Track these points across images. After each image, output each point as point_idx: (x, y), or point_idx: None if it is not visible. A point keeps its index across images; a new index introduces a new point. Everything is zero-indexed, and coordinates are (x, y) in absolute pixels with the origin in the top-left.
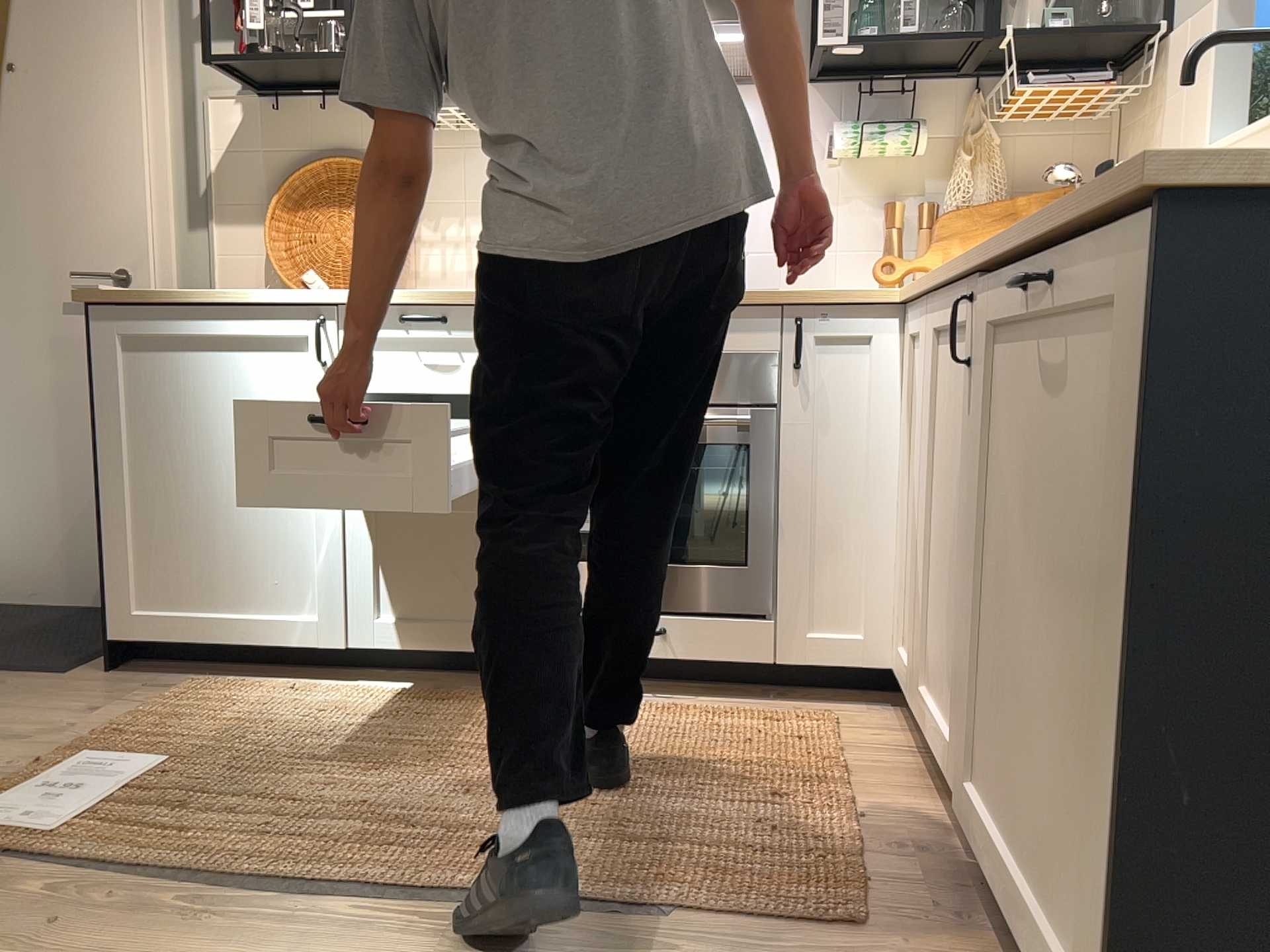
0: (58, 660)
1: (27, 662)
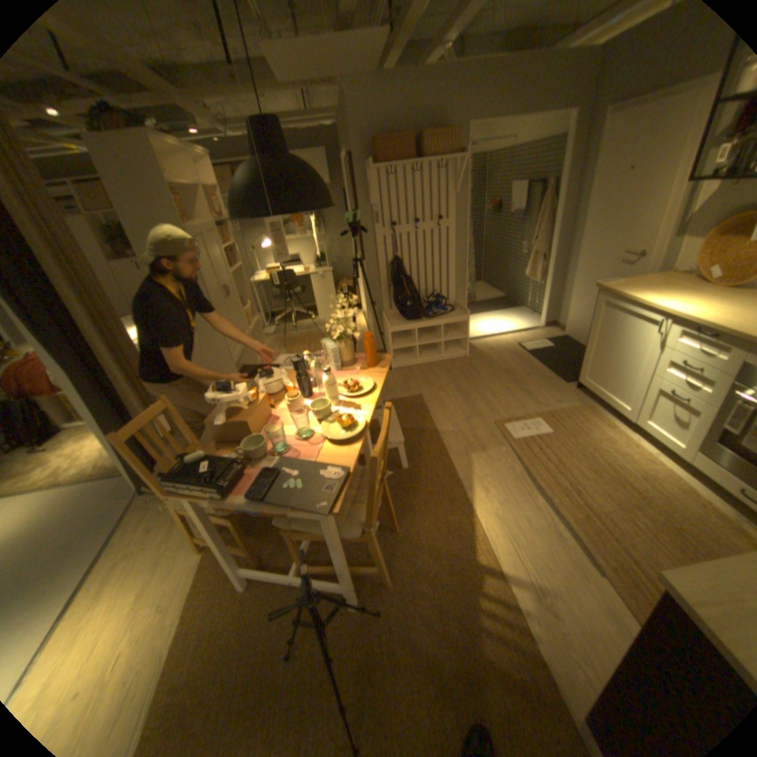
0: (571, 376)
1: (564, 373)
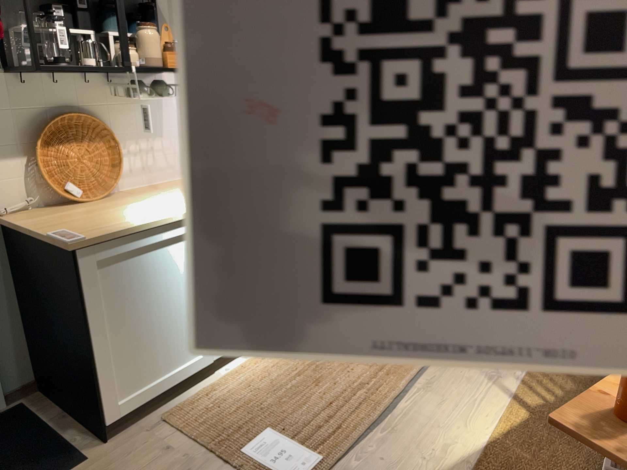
0: (55, 460)
1: None
